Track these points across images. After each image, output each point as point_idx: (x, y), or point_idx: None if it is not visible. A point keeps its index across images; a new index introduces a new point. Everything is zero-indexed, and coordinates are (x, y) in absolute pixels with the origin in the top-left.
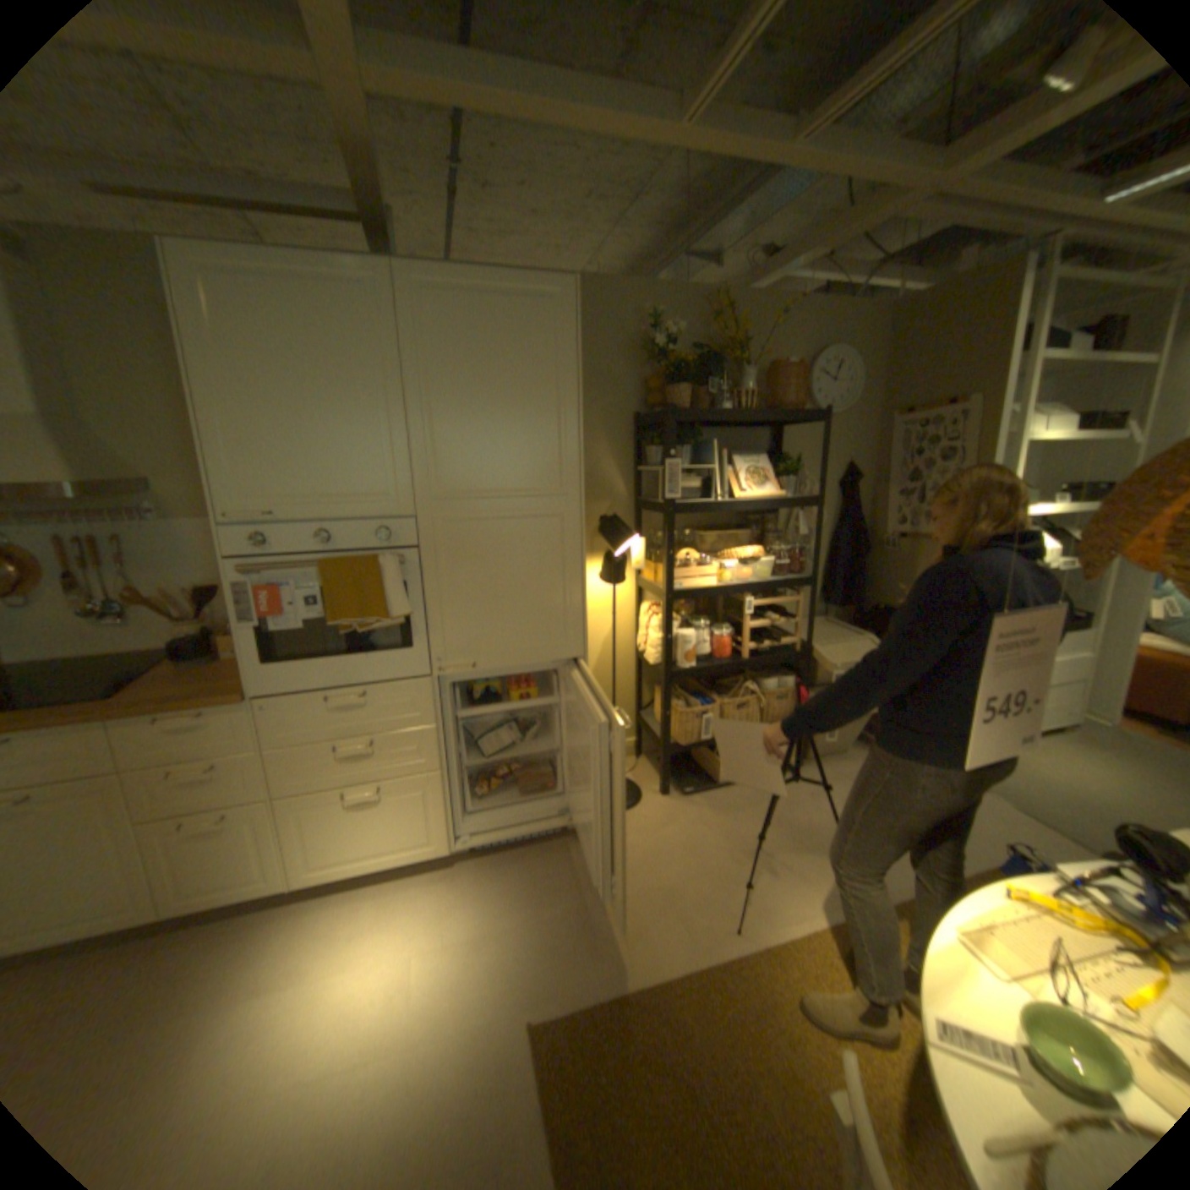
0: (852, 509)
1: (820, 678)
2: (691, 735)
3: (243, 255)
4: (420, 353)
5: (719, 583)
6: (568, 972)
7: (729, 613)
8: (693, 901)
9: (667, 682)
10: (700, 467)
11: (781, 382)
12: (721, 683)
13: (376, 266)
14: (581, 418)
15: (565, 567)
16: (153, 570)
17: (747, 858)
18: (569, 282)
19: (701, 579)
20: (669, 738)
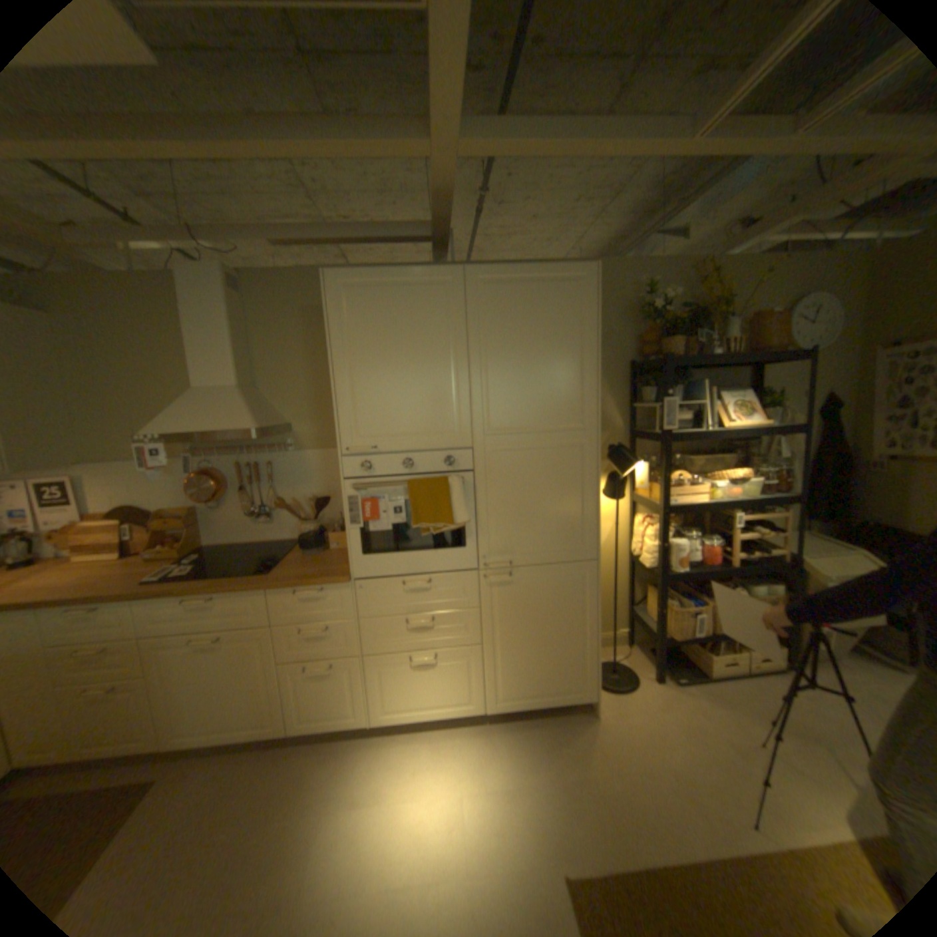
0: (836, 434)
1: (812, 589)
2: (686, 632)
3: (370, 274)
4: (481, 328)
5: (712, 500)
6: (596, 836)
7: (717, 526)
8: (704, 789)
9: (665, 584)
10: (691, 402)
11: (766, 328)
12: (710, 587)
13: (454, 271)
14: (600, 369)
15: (584, 486)
16: (290, 485)
17: (752, 754)
18: (593, 267)
19: (695, 496)
20: (666, 634)
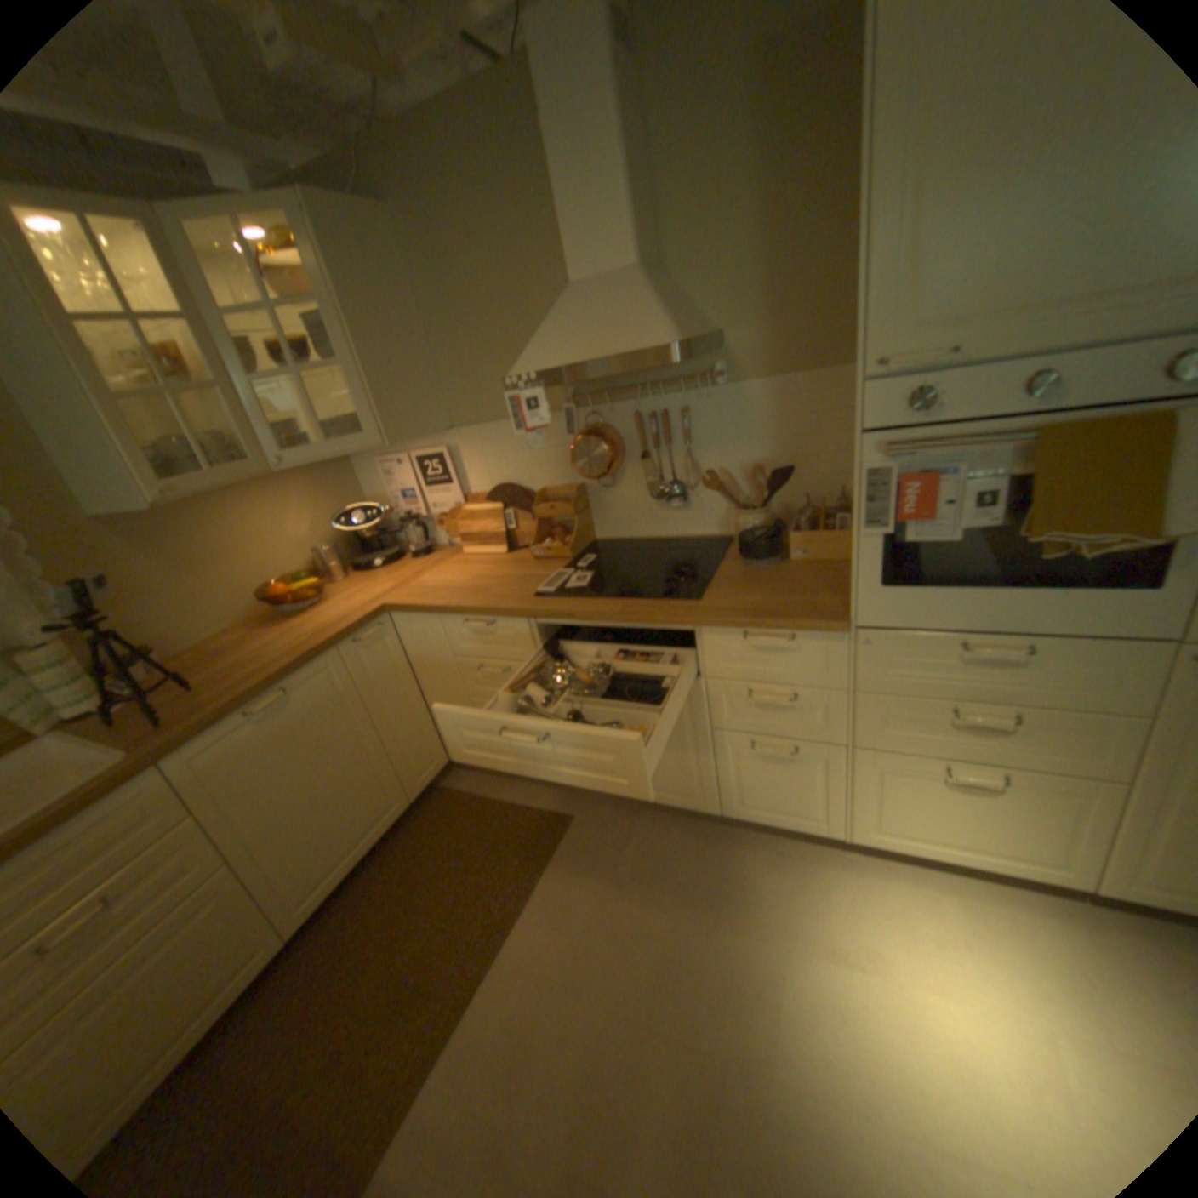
0: None
1: None
2: None
3: None
4: None
5: None
6: None
7: None
8: None
9: None
10: None
11: None
12: None
13: None
14: None
15: None
16: (718, 444)
17: None
18: None
19: None
20: None
